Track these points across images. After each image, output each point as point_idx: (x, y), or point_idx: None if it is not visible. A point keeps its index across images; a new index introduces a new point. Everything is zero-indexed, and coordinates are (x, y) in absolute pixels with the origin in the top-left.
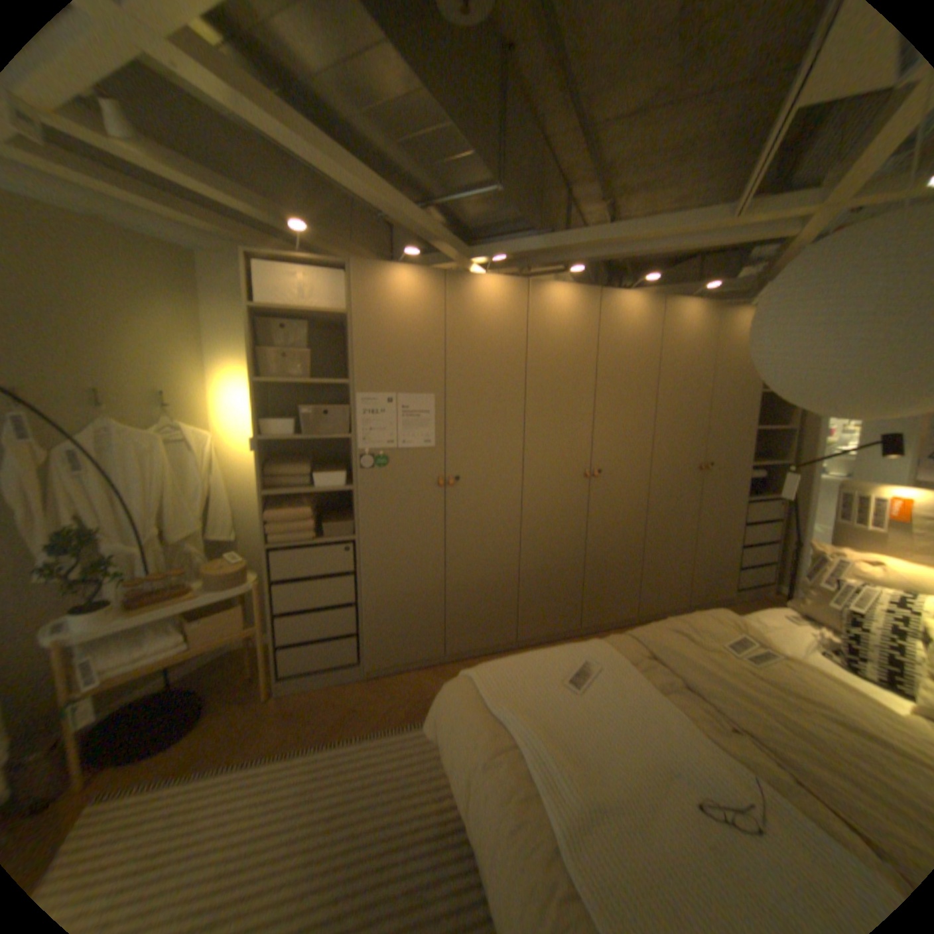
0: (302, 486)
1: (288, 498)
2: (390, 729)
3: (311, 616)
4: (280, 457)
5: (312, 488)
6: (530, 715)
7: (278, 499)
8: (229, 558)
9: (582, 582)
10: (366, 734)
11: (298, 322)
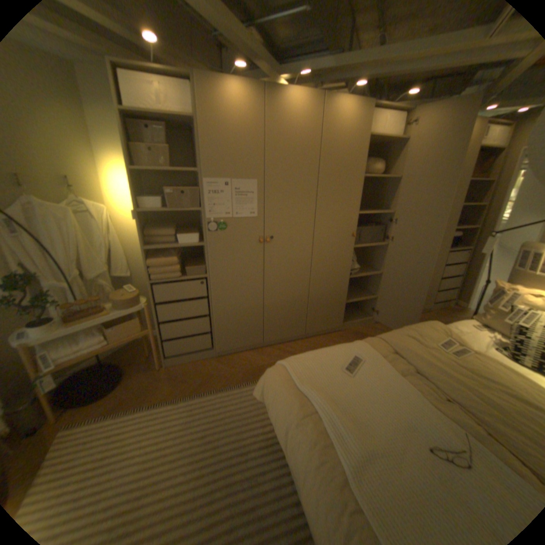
0: (170, 242)
1: (161, 250)
2: (233, 385)
3: (182, 322)
4: (154, 222)
5: (176, 244)
6: (323, 392)
7: (155, 250)
8: (127, 288)
9: (345, 300)
10: (219, 389)
11: (157, 123)
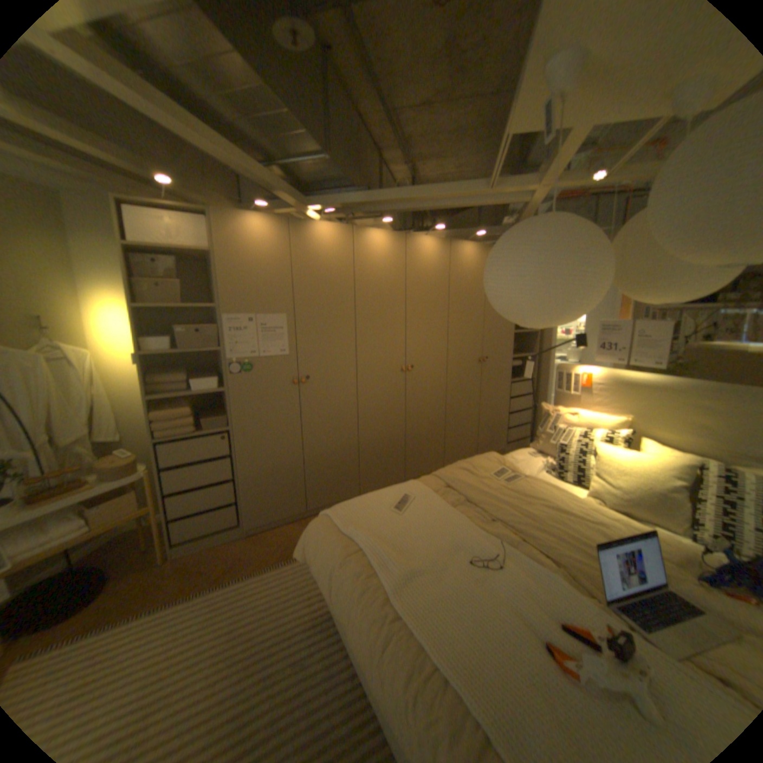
0: (179, 392)
1: (167, 403)
2: (268, 569)
3: (195, 494)
4: (157, 370)
5: (188, 393)
6: (368, 531)
7: (158, 404)
8: (118, 456)
9: (404, 448)
10: (249, 575)
11: (164, 257)
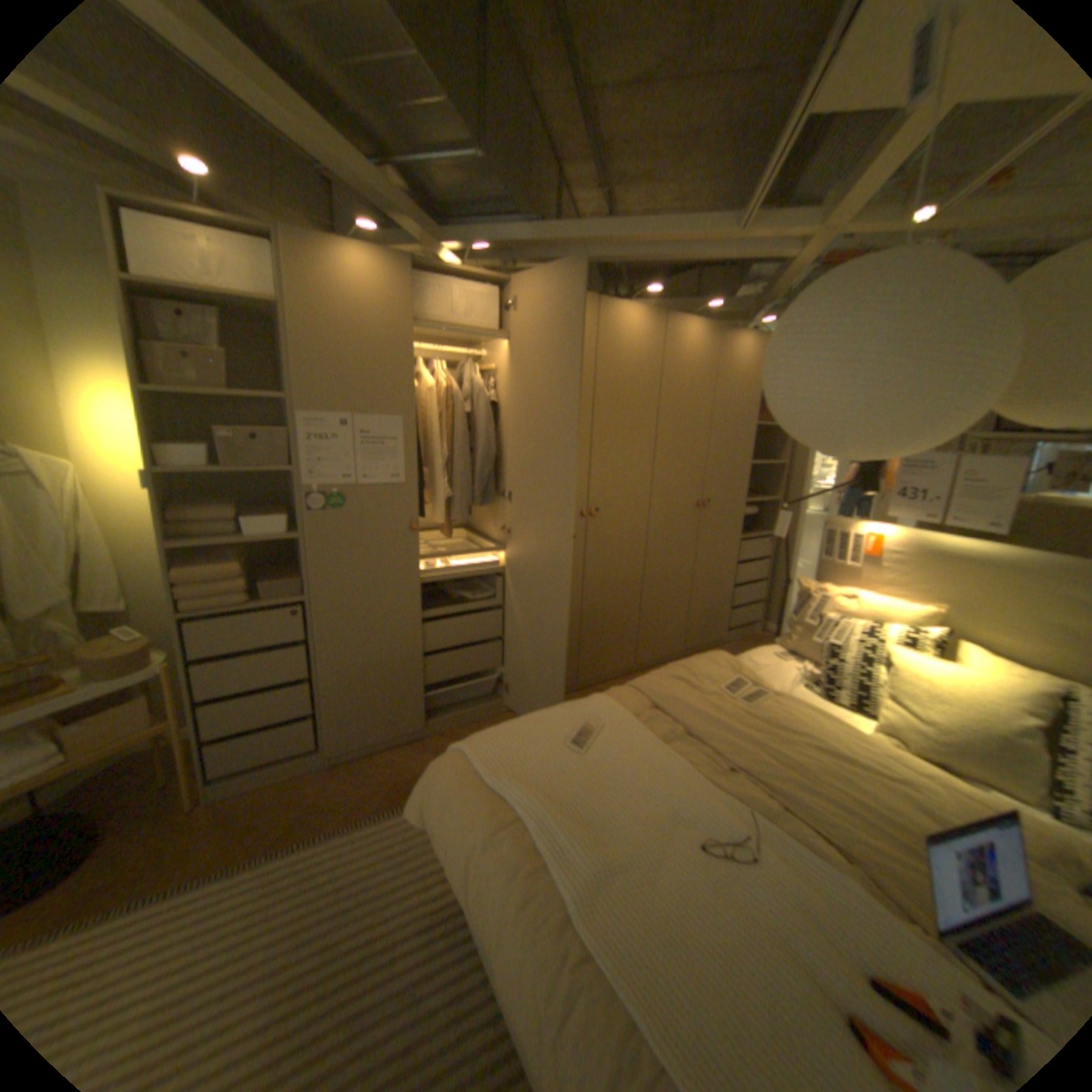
0: (223, 535)
1: (203, 552)
2: (361, 821)
3: (247, 700)
4: (186, 497)
5: (237, 538)
6: (530, 785)
7: (187, 553)
8: (118, 635)
9: (577, 633)
10: (331, 832)
11: (200, 308)
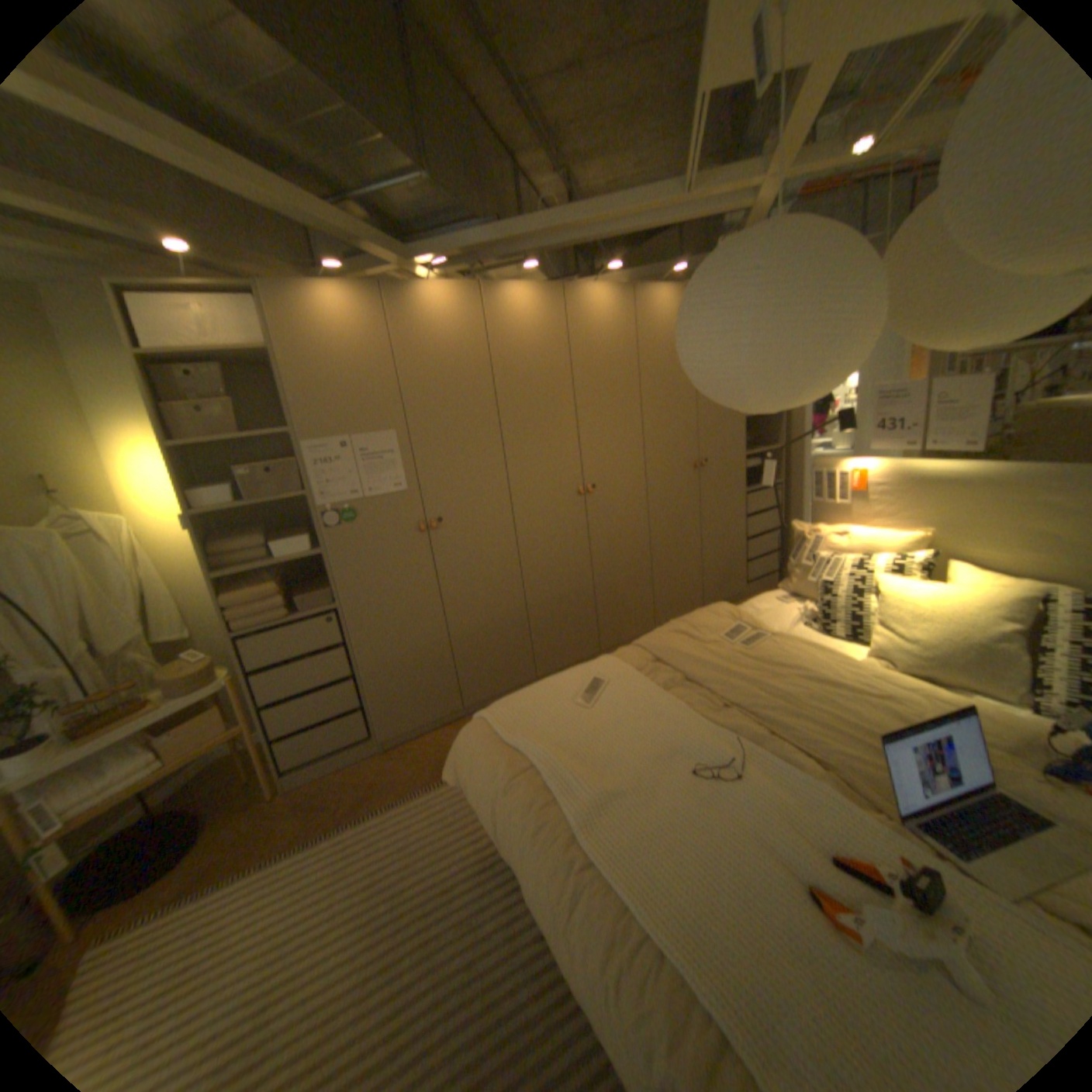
0: (258, 561)
1: (244, 578)
2: (415, 793)
3: (302, 701)
4: (222, 532)
5: (270, 561)
6: (542, 738)
7: (231, 580)
8: (186, 659)
9: (593, 605)
10: (390, 805)
11: (205, 365)
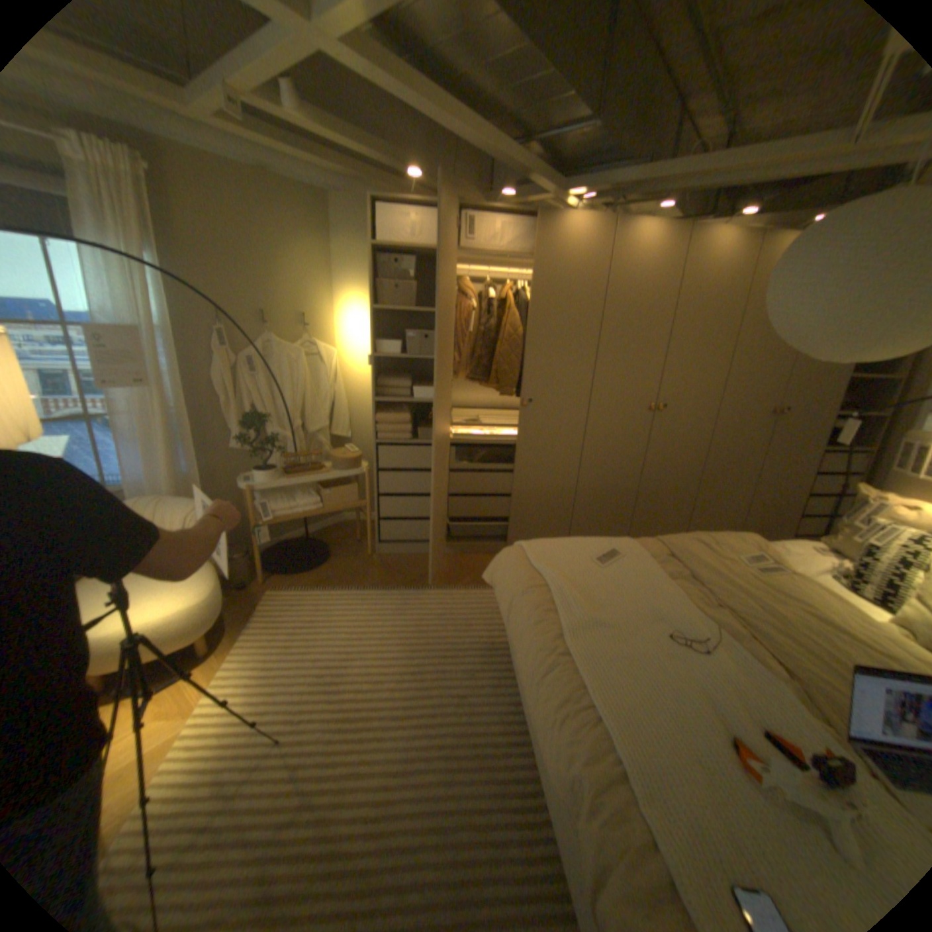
0: (403, 398)
1: (392, 407)
2: (458, 587)
3: (405, 499)
4: (387, 373)
5: (411, 400)
6: (559, 571)
7: (384, 406)
8: (348, 449)
9: (633, 506)
10: (440, 587)
11: (406, 257)
